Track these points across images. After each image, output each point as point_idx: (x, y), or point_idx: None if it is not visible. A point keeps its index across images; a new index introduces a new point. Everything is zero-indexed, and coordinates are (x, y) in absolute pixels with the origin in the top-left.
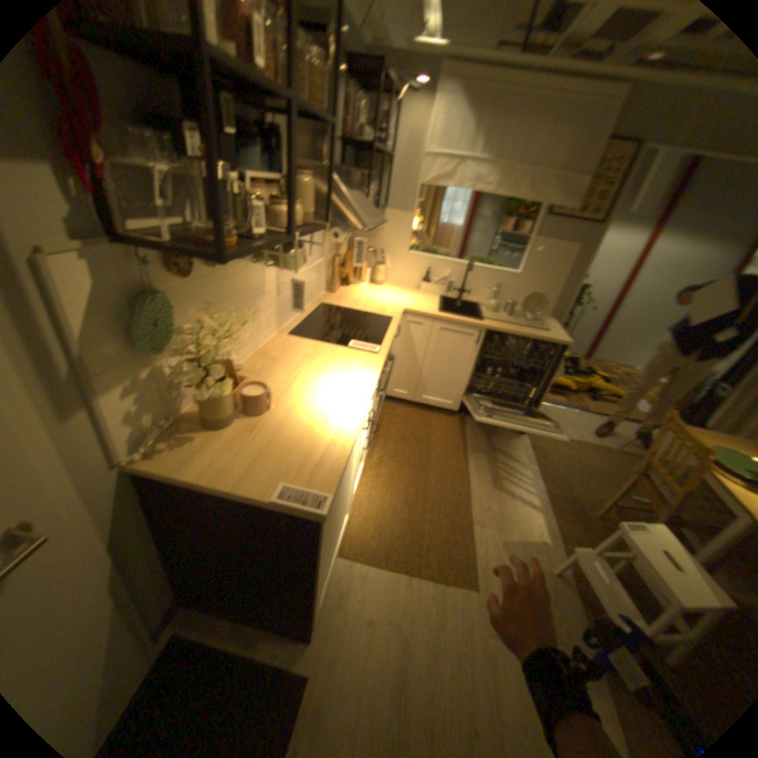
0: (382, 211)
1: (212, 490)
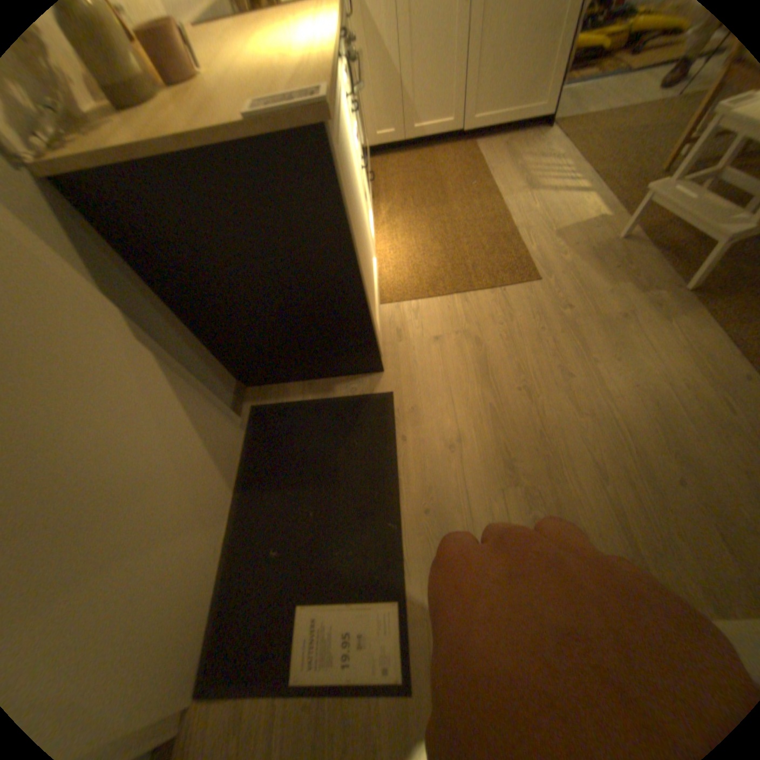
0: None
1: (160, 152)
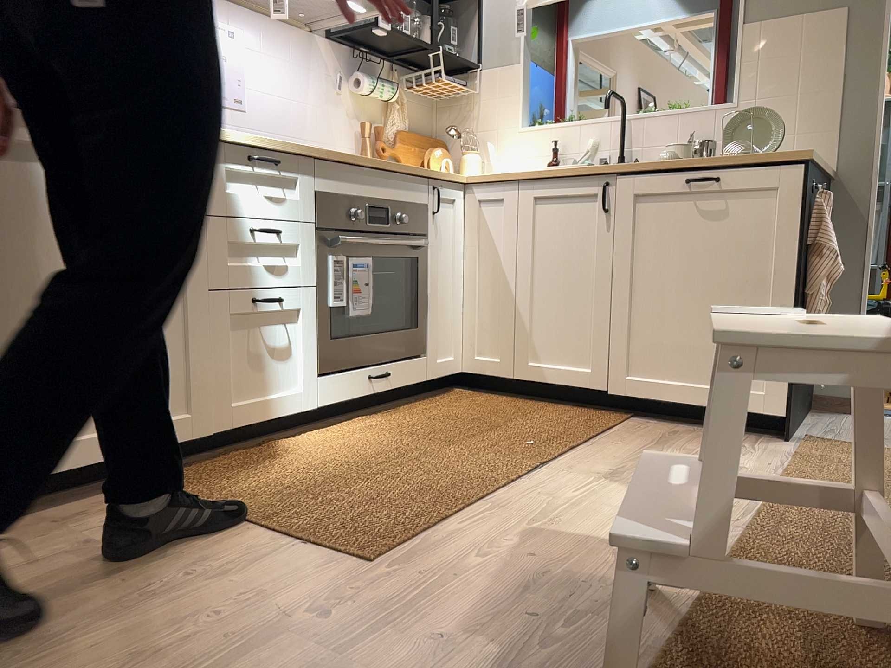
0: (472, 79)
1: None
